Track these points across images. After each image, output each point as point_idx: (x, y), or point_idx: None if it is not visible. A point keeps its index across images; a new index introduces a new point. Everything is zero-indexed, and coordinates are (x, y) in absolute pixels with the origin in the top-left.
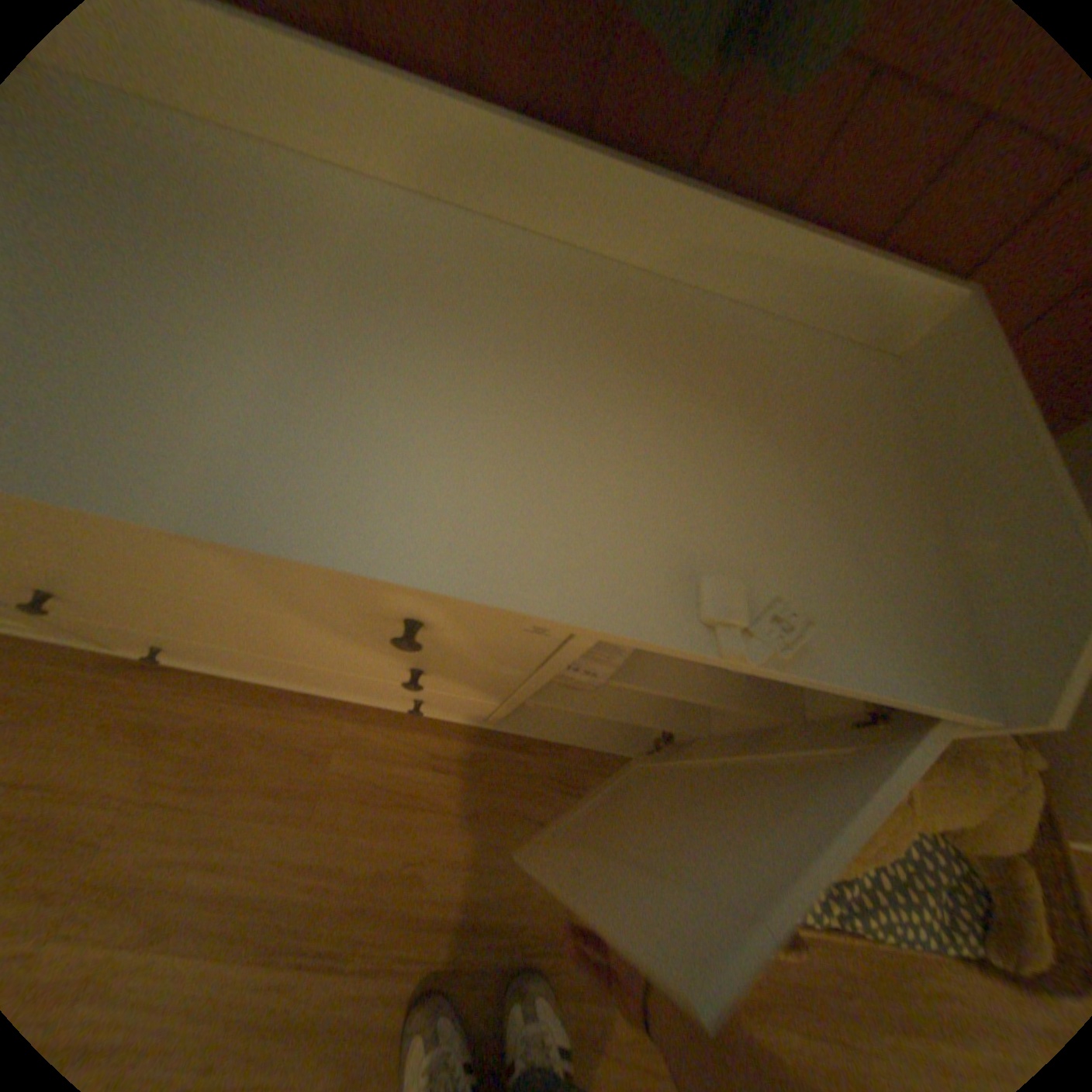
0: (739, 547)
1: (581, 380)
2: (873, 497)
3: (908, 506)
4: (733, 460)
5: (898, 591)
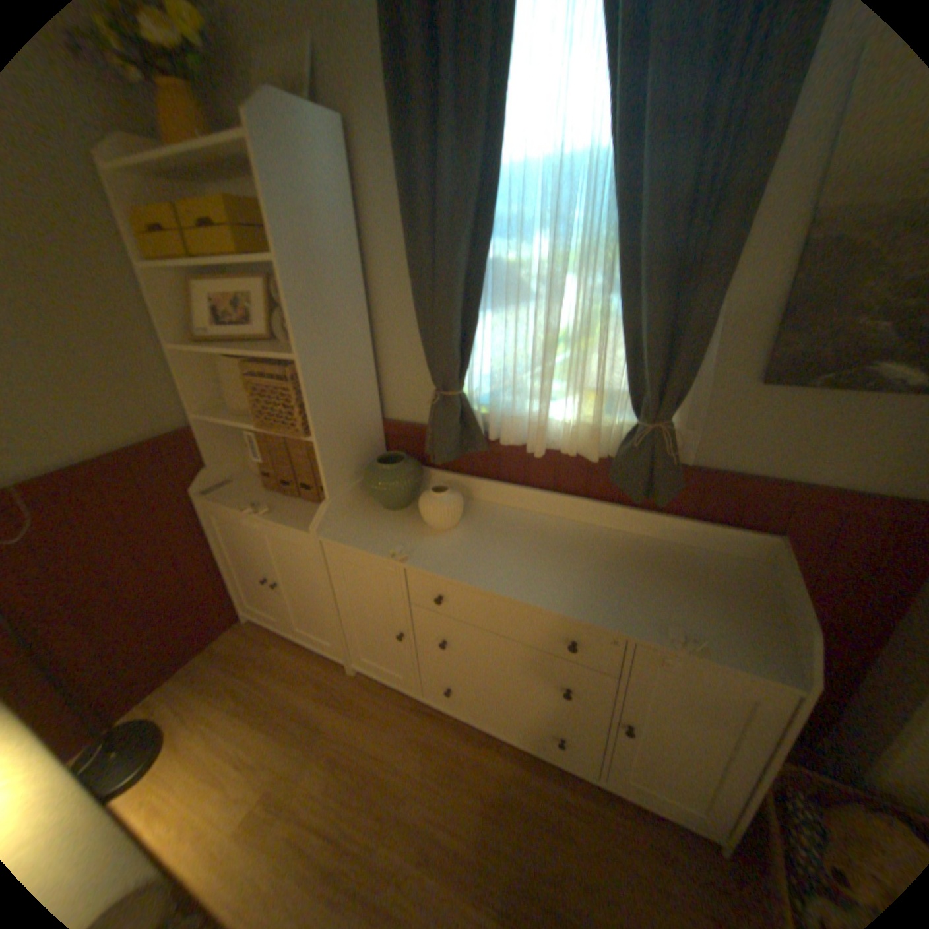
0: (682, 621)
1: (624, 571)
2: (747, 612)
3: (766, 617)
4: (682, 597)
5: (755, 643)
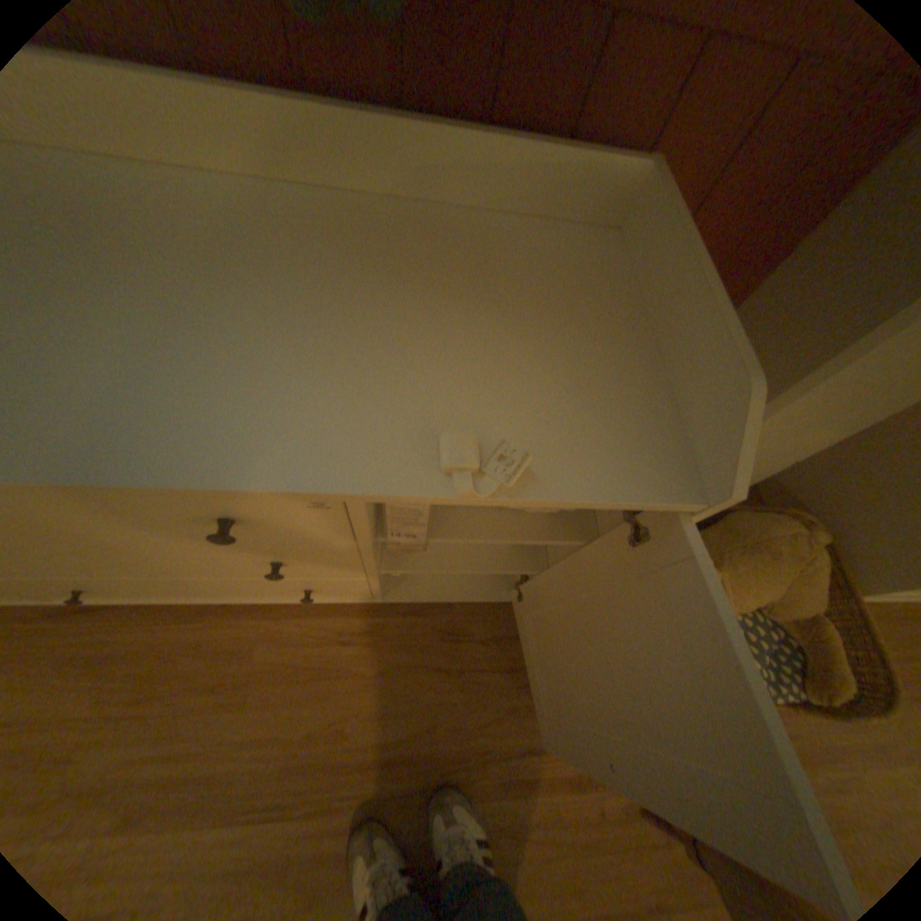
0: (472, 406)
1: (330, 295)
2: (594, 345)
3: (625, 348)
4: (468, 337)
5: (614, 417)
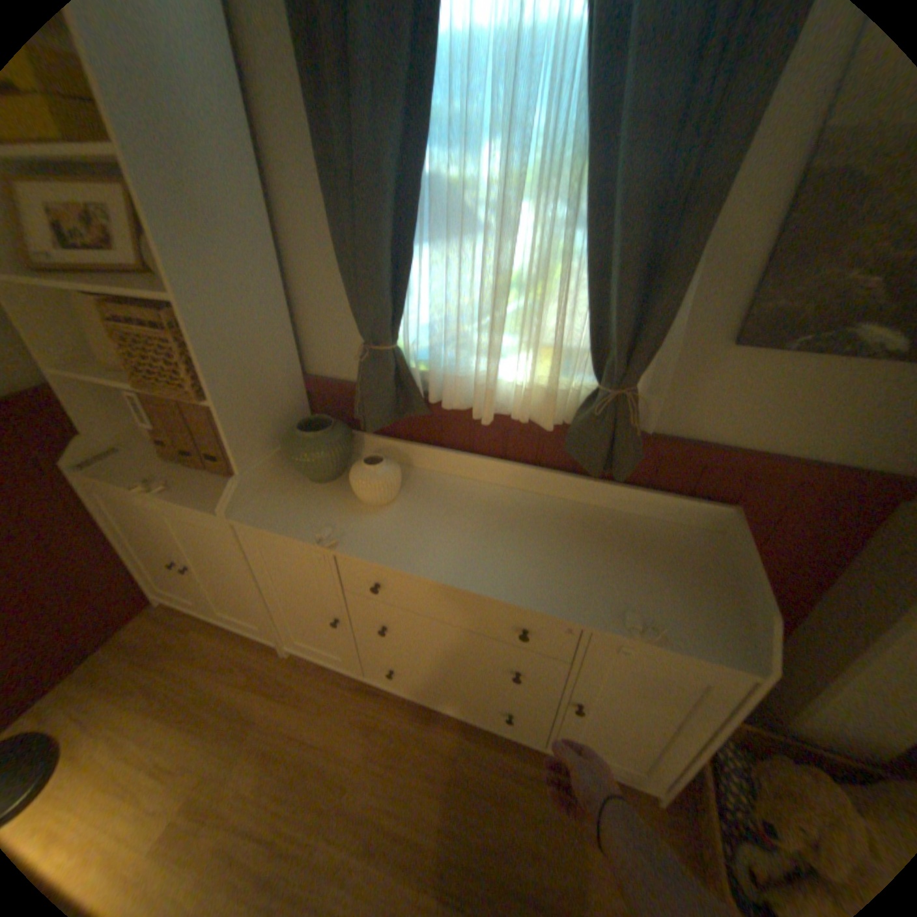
0: (639, 605)
1: (577, 548)
2: (702, 590)
3: (720, 594)
4: (637, 575)
5: (711, 625)
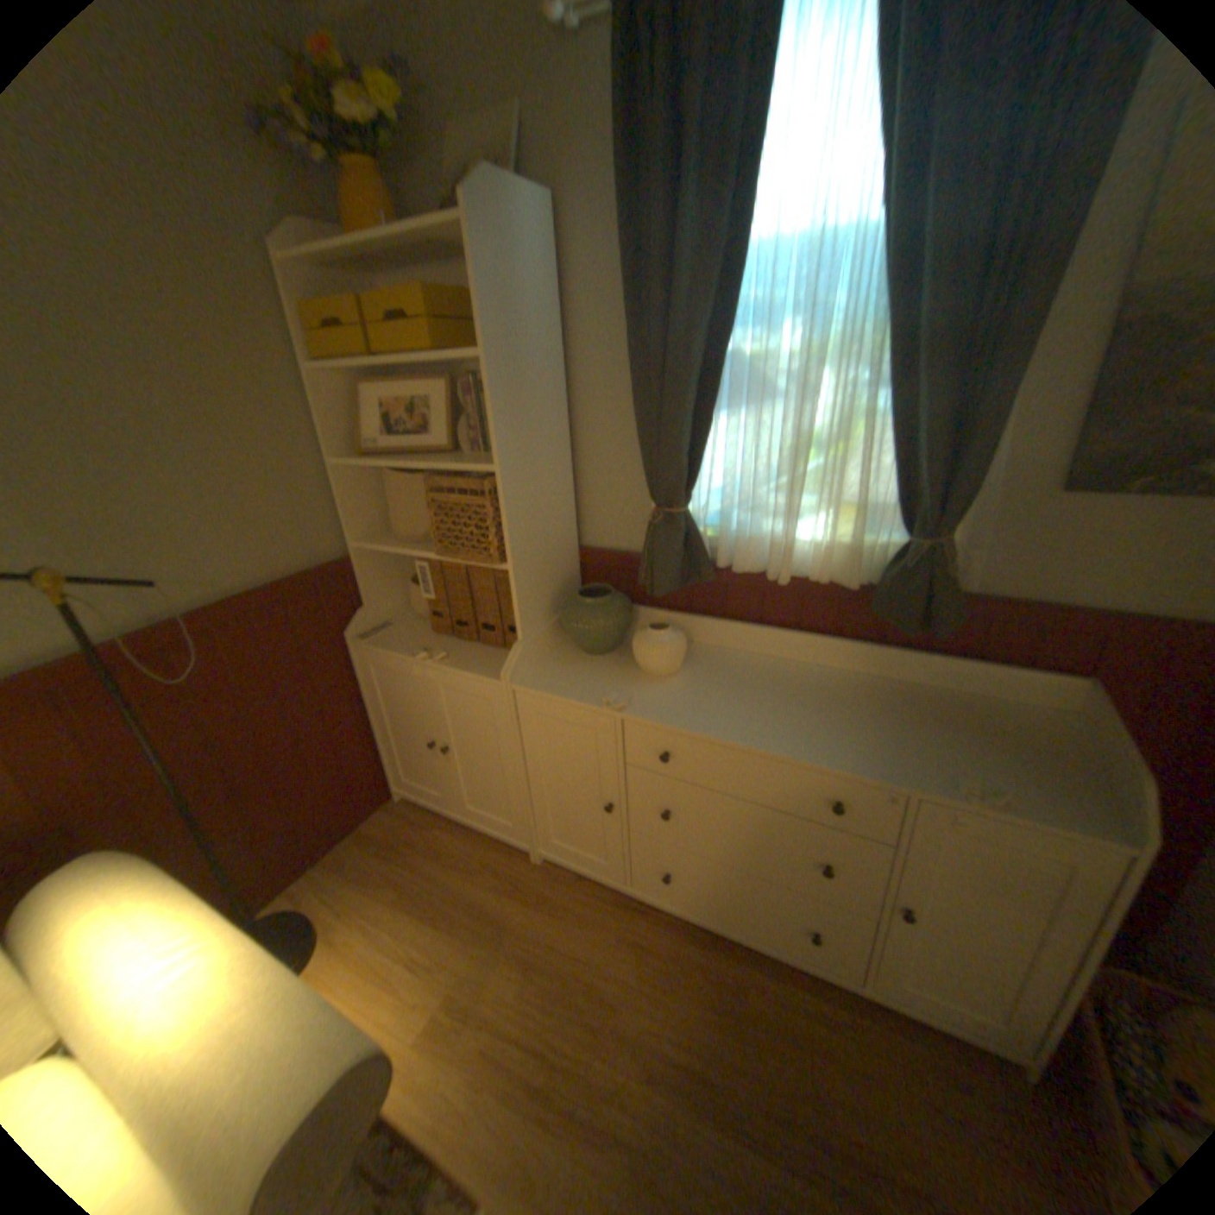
0: (975, 775)
1: (894, 721)
2: (1054, 765)
3: (1078, 771)
4: (970, 748)
5: (1068, 798)
